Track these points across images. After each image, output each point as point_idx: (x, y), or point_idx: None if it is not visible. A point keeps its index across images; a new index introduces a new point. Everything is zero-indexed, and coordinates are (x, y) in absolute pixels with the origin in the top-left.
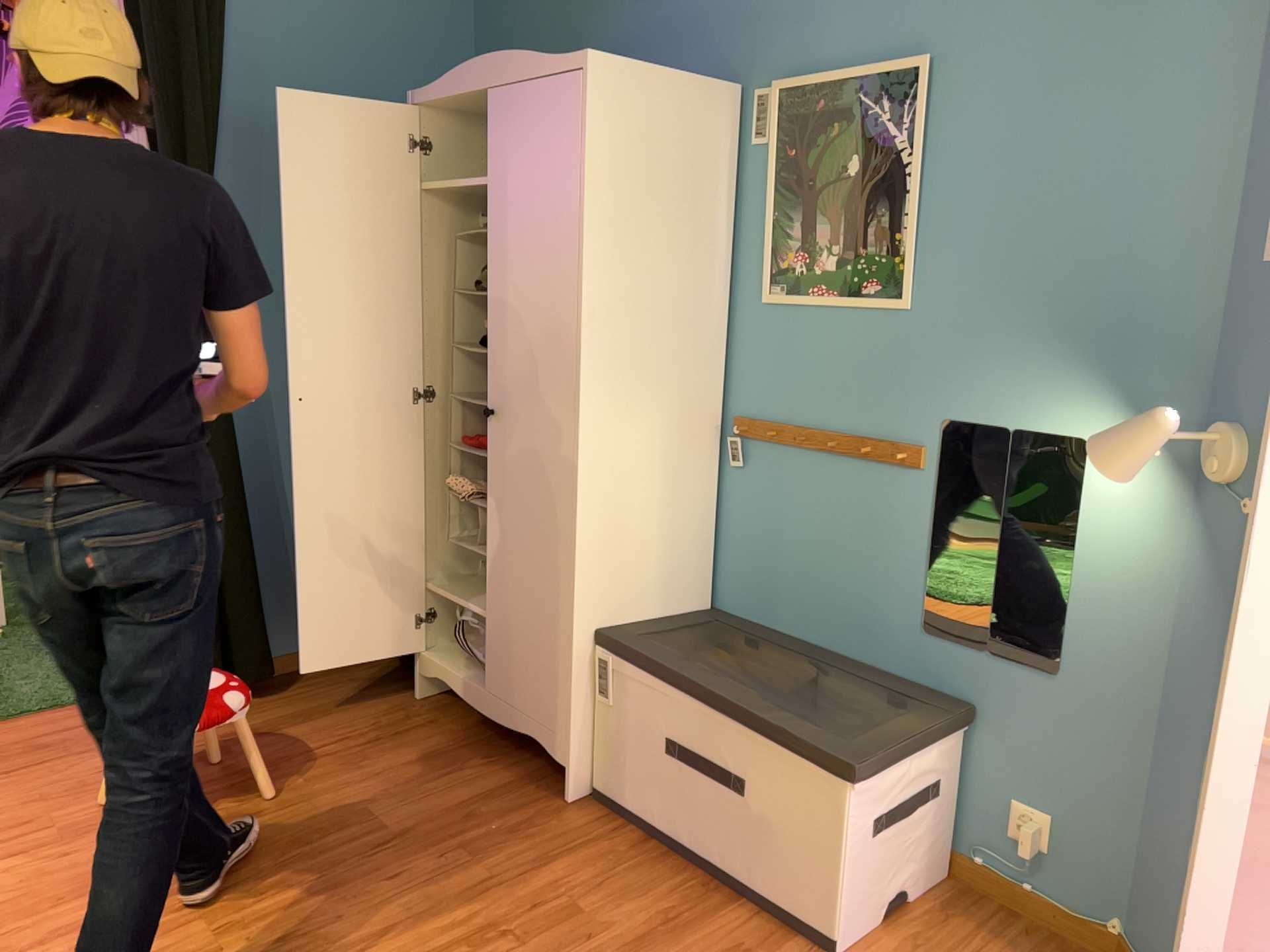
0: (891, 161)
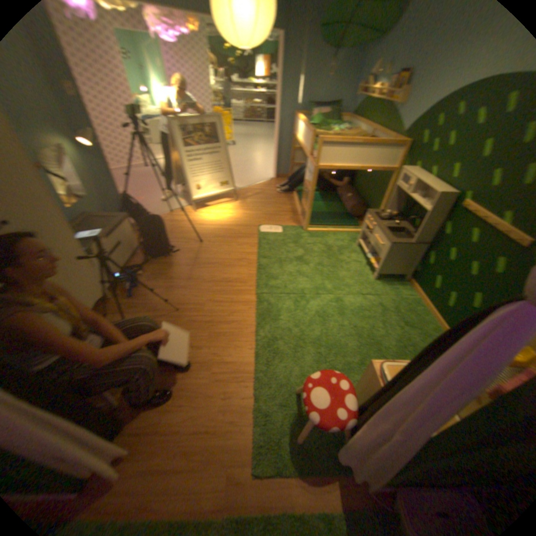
0: None
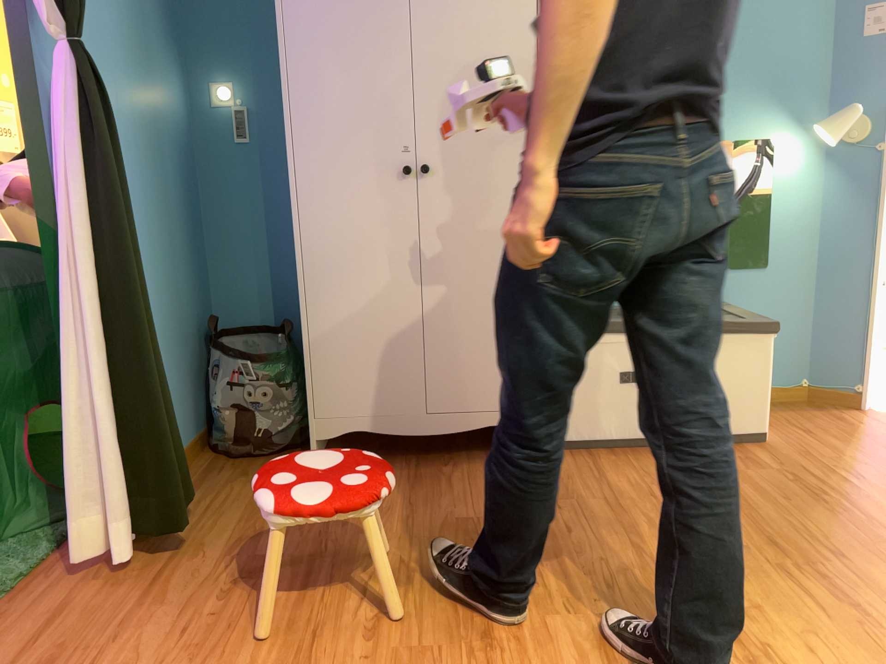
0: None
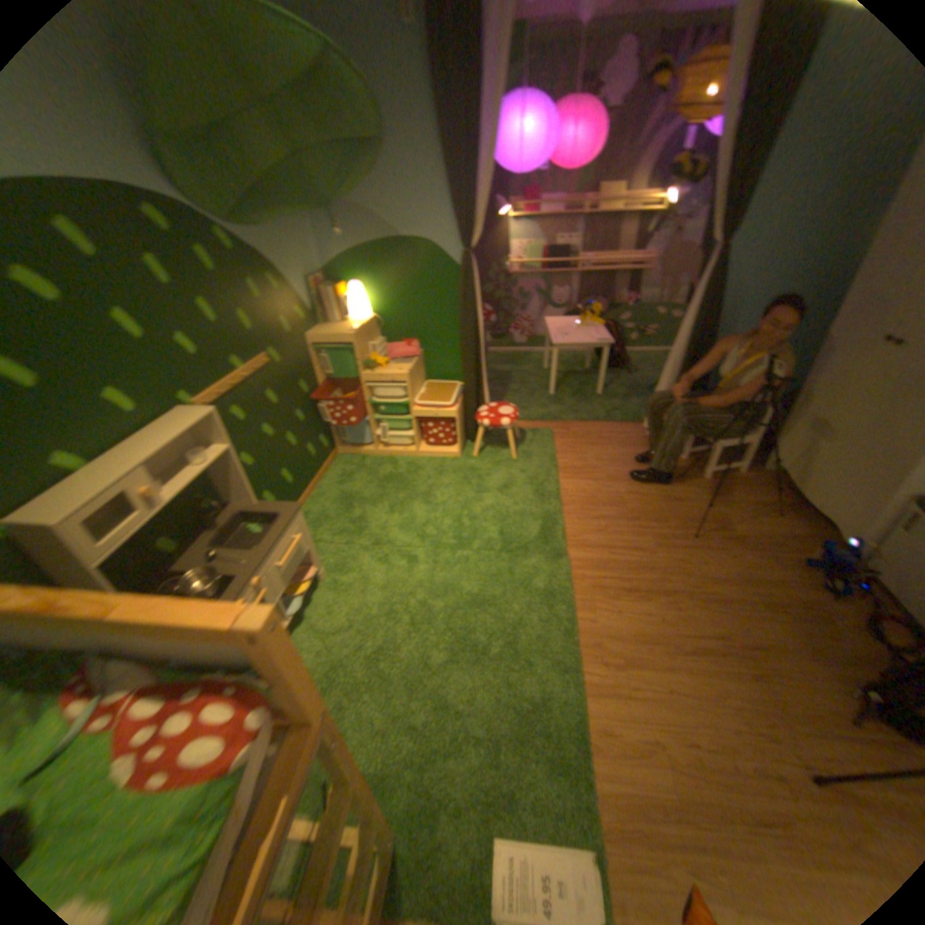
0: None
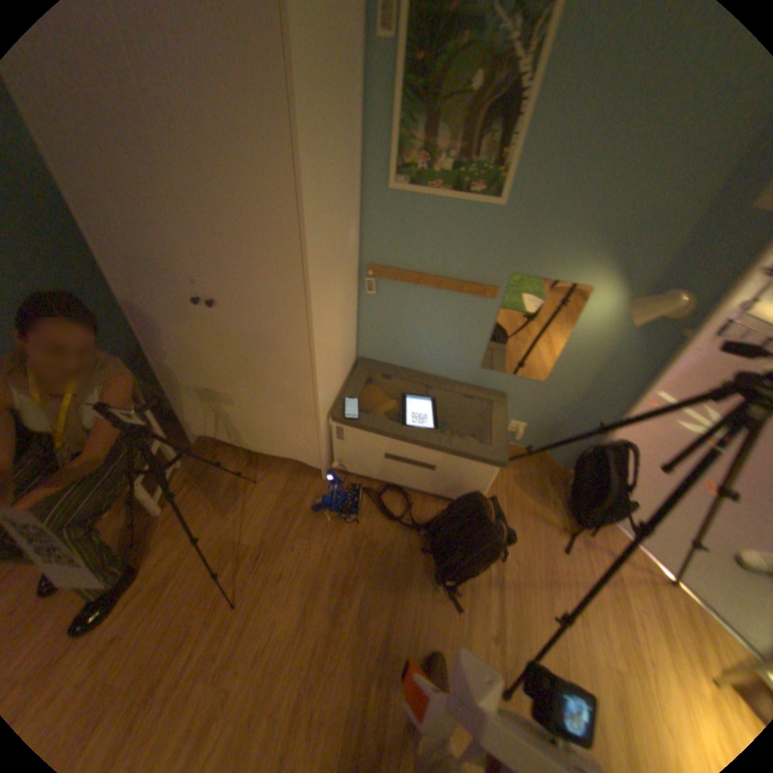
0: (513, 84)
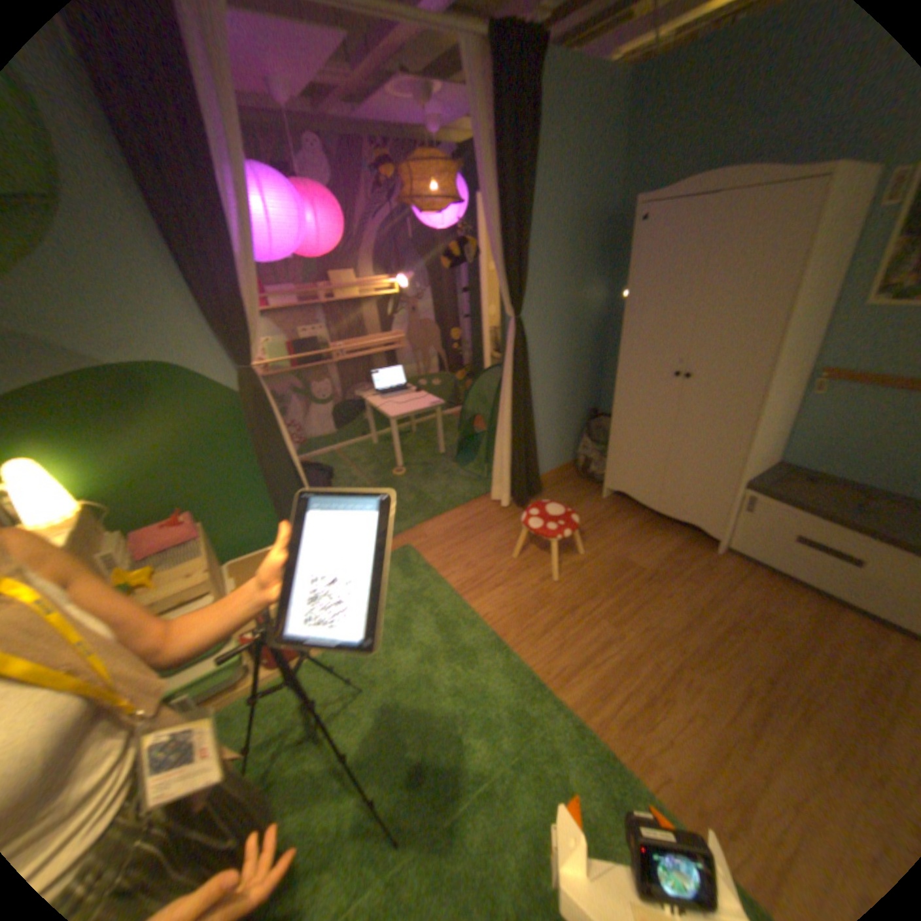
0: None
